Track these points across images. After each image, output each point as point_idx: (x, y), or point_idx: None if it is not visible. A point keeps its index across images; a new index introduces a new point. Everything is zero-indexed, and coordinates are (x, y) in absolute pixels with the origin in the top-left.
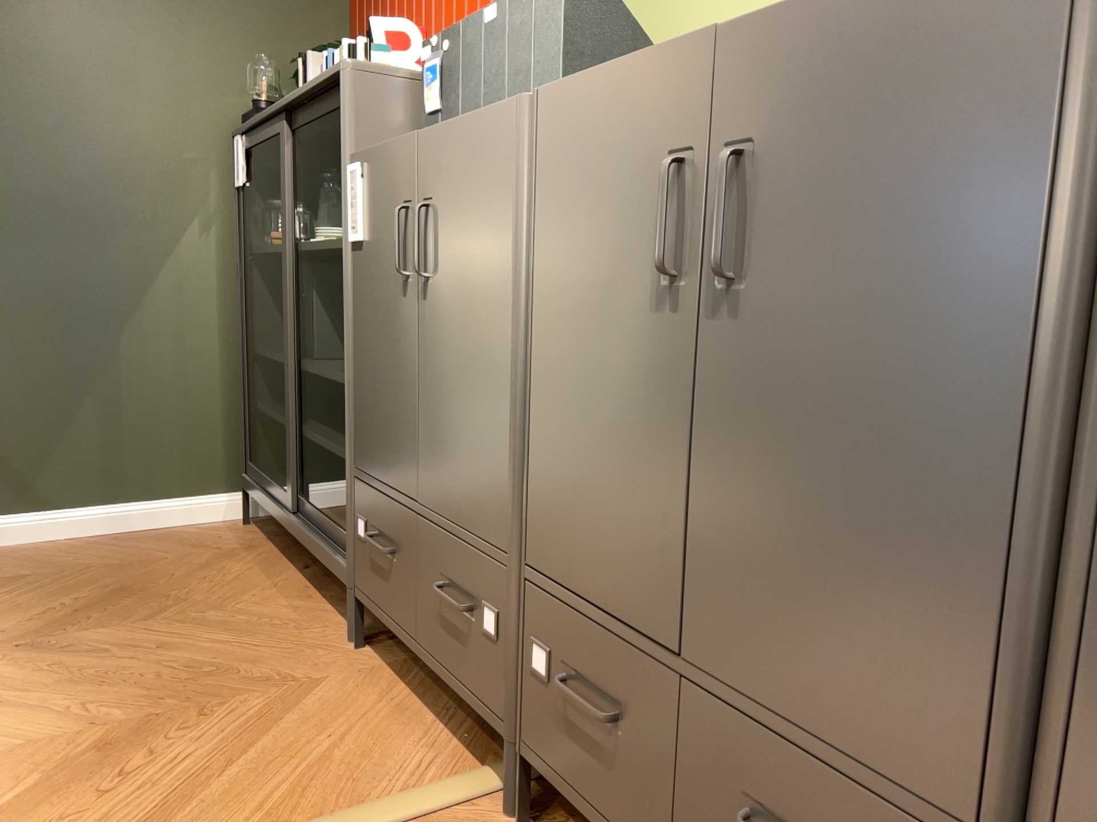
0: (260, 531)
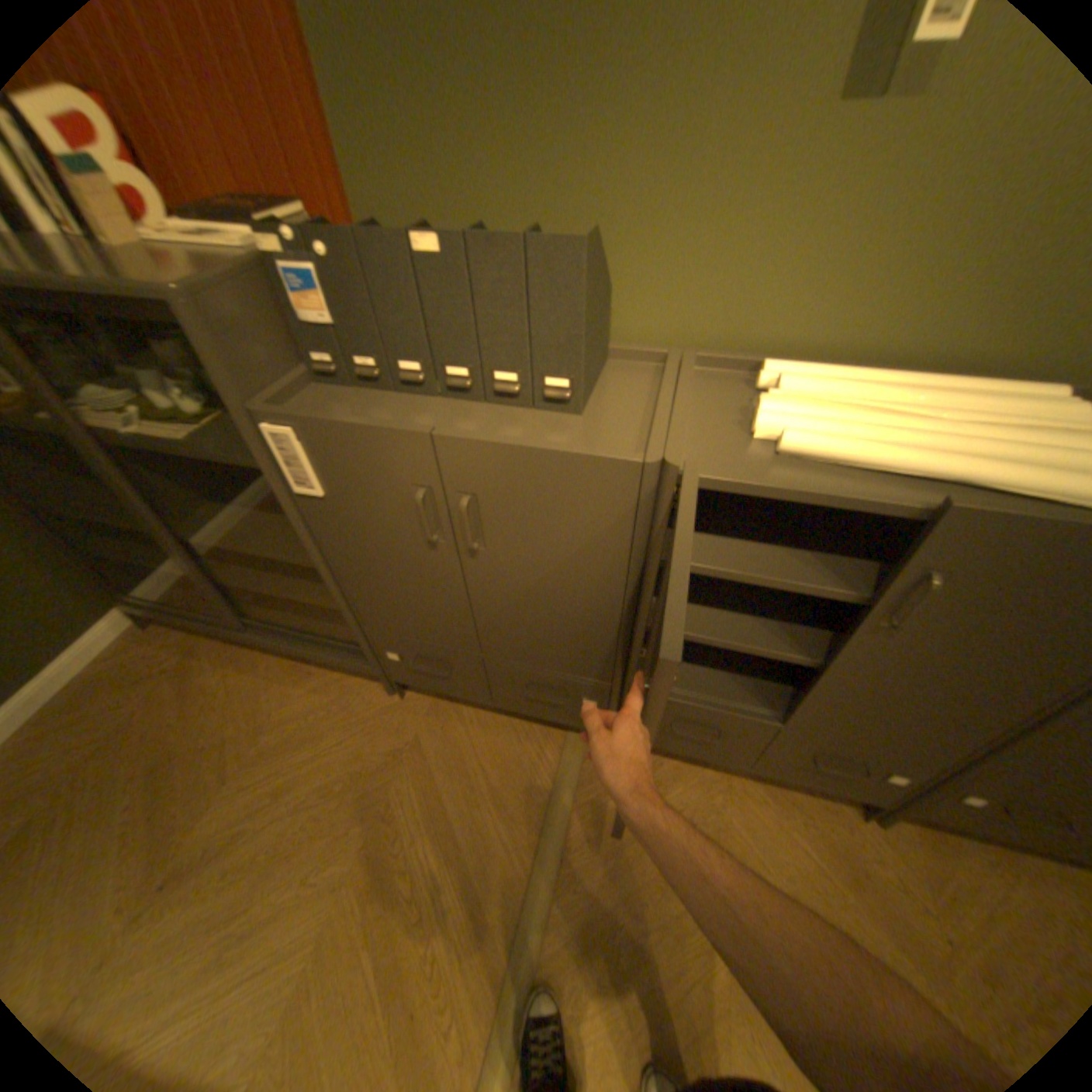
0: (173, 628)
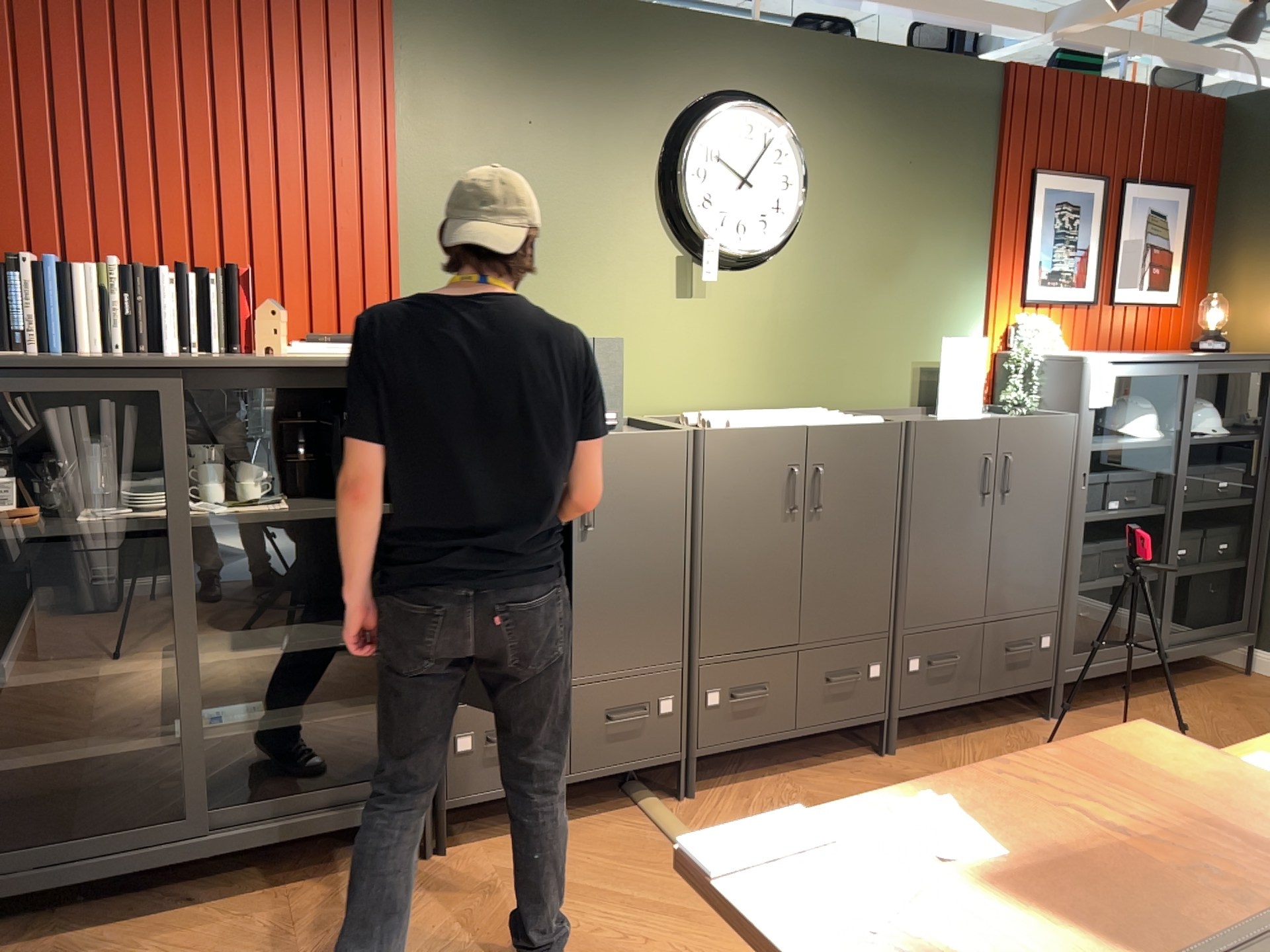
0: None
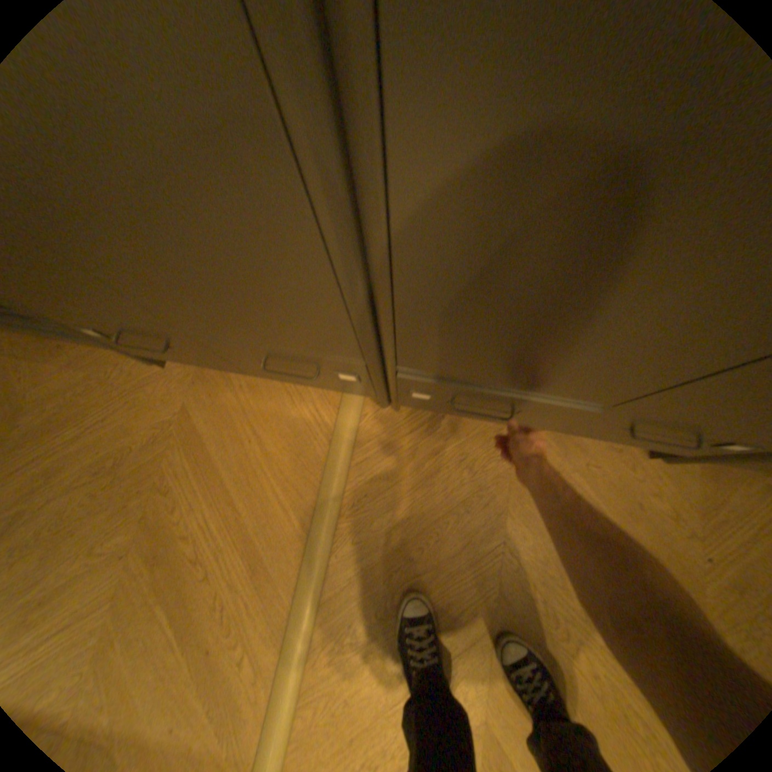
0: None
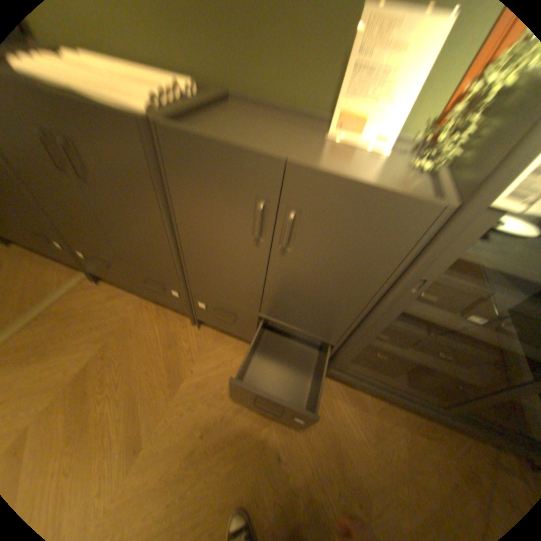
0: None
